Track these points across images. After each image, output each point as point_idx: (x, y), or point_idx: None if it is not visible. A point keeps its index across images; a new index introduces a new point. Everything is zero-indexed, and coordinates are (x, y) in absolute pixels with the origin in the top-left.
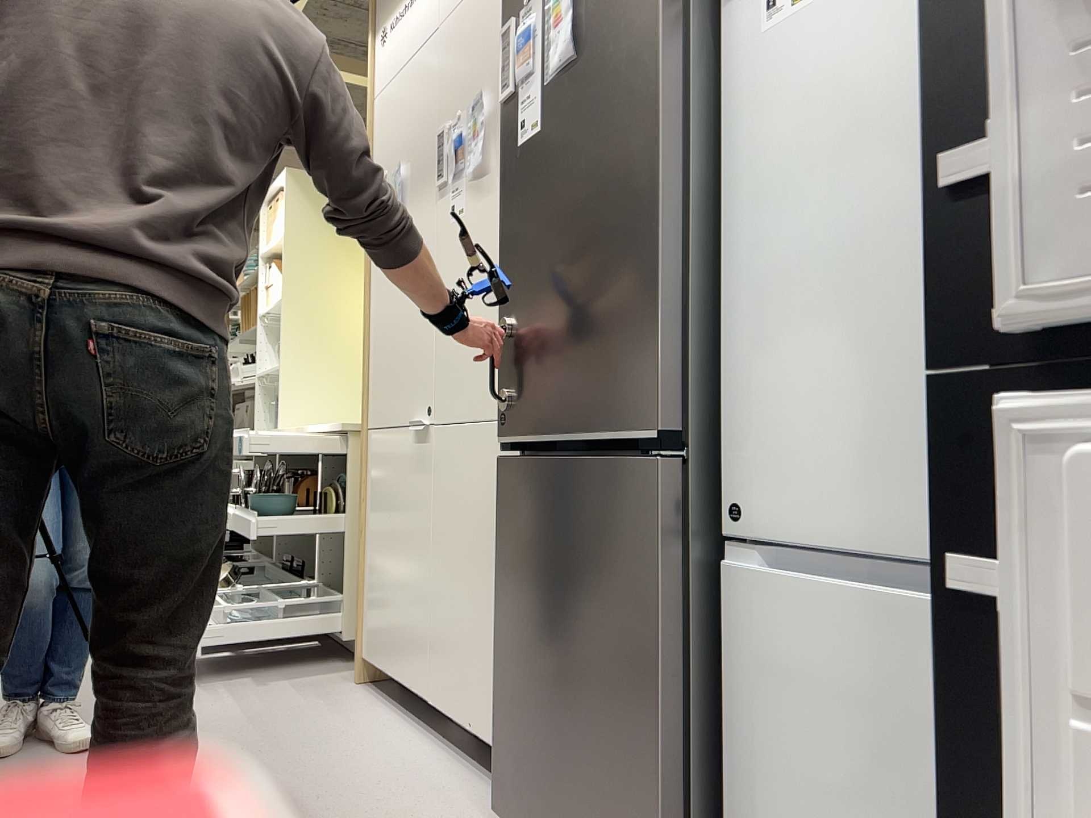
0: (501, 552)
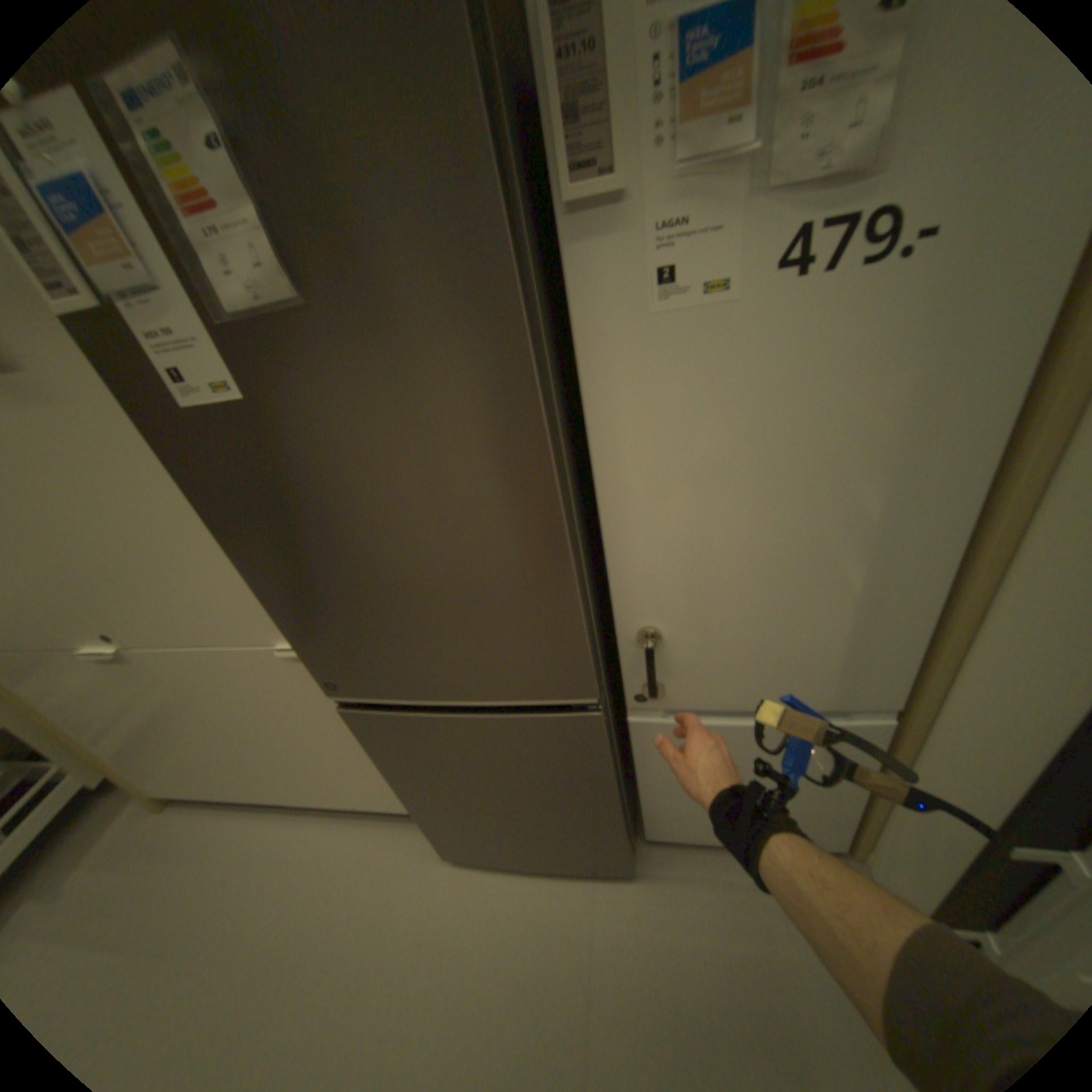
0: (380, 758)
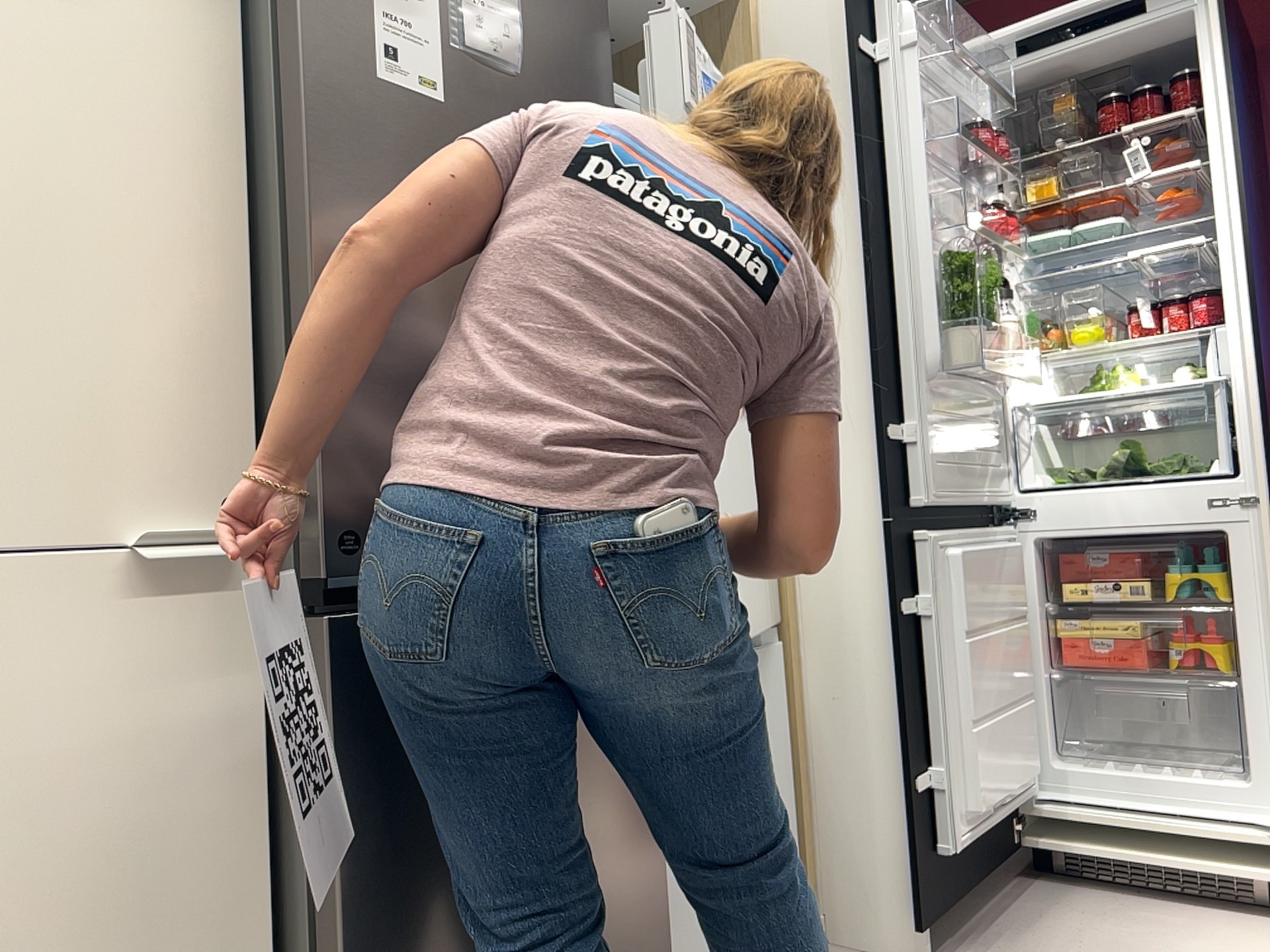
0: (353, 791)
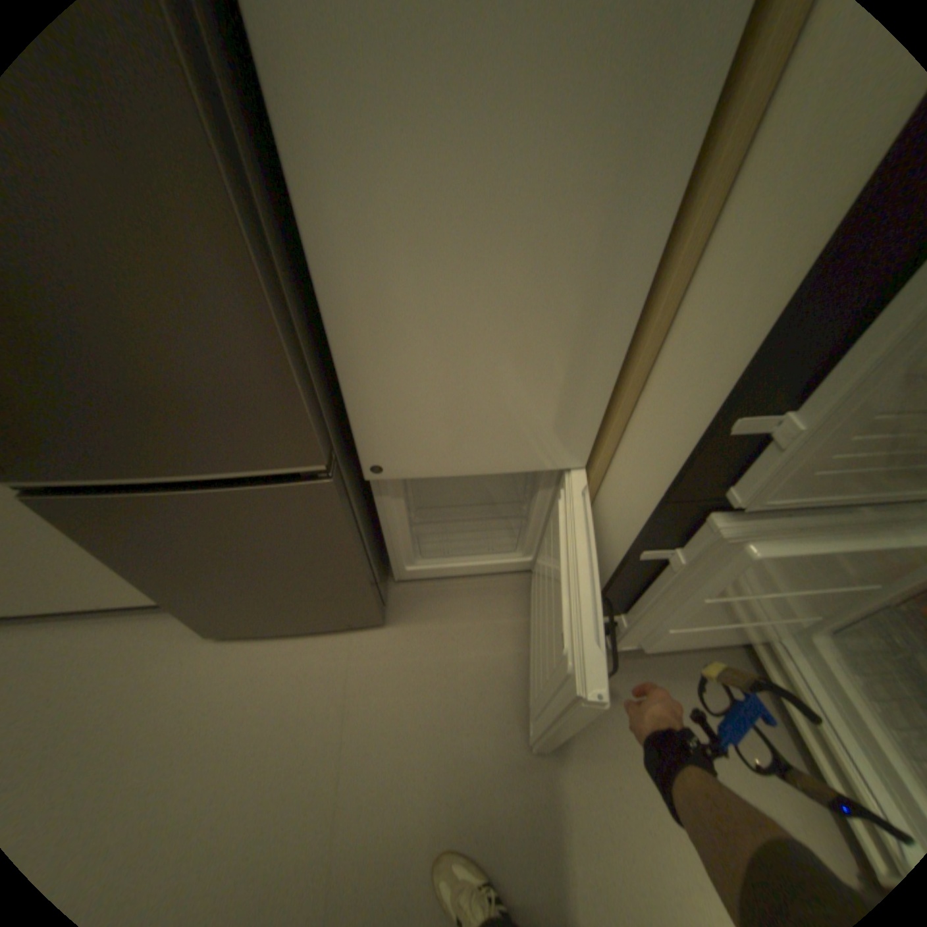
0: (97, 547)
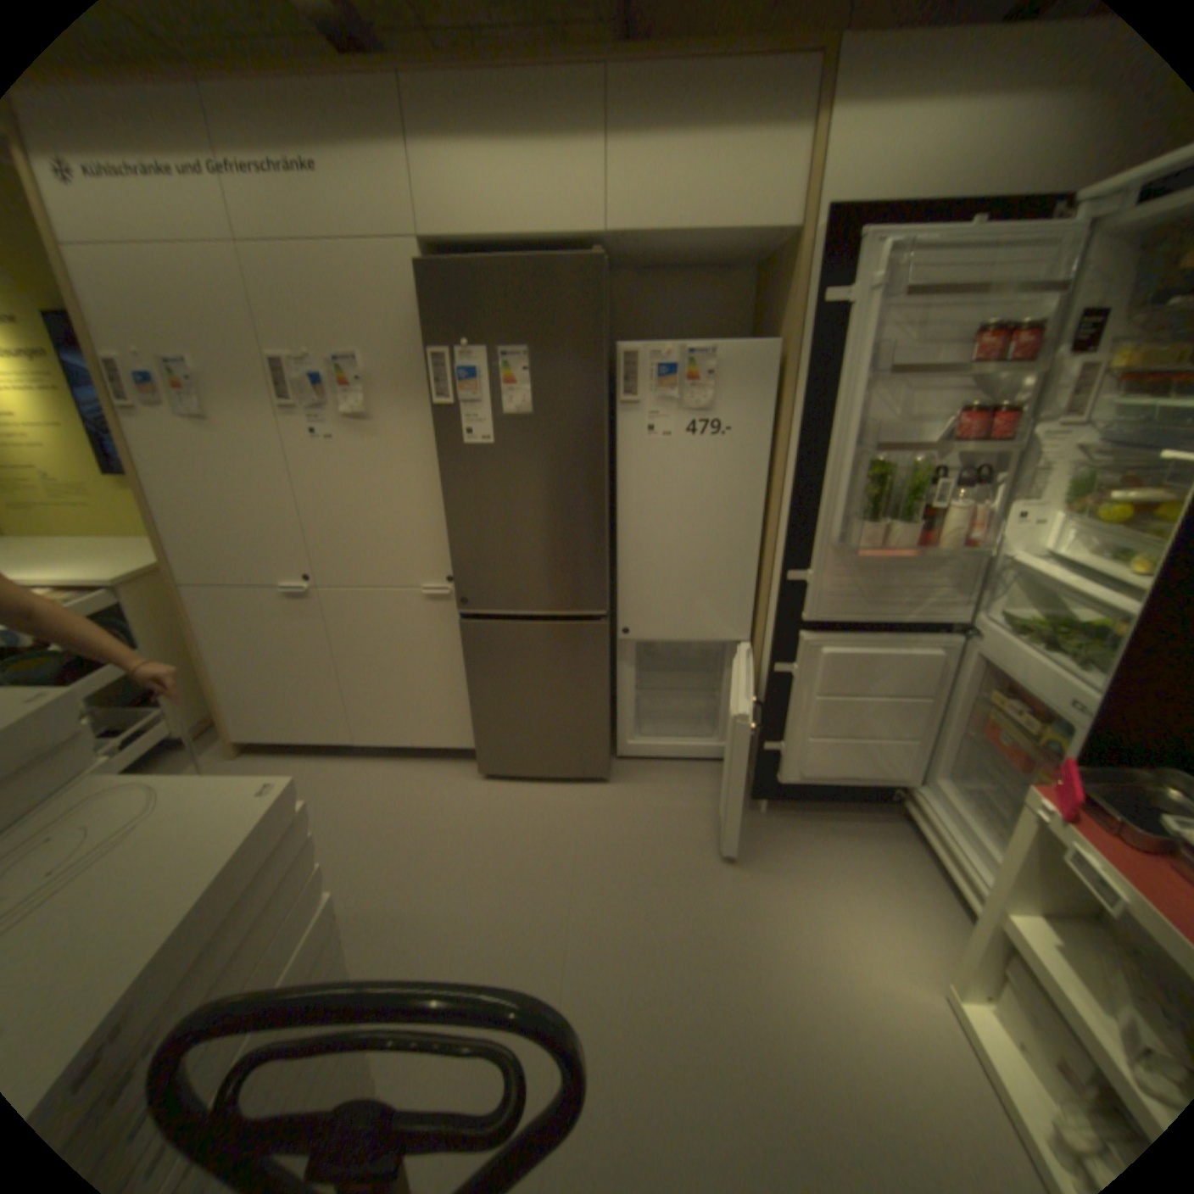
0: (472, 664)
